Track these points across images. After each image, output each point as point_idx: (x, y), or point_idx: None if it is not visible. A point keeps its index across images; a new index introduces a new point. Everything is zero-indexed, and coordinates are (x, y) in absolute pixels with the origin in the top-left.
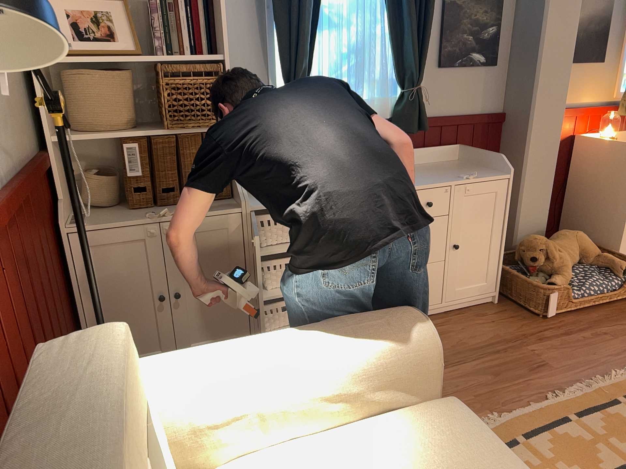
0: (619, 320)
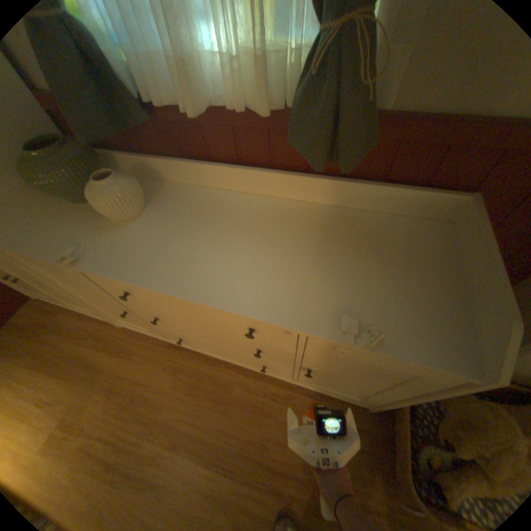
0: None
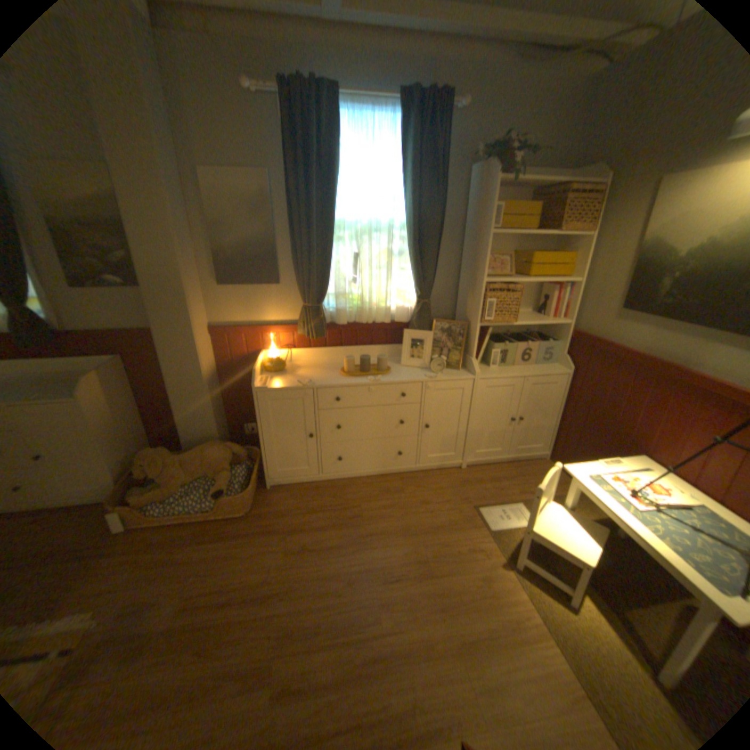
0: (177, 547)
